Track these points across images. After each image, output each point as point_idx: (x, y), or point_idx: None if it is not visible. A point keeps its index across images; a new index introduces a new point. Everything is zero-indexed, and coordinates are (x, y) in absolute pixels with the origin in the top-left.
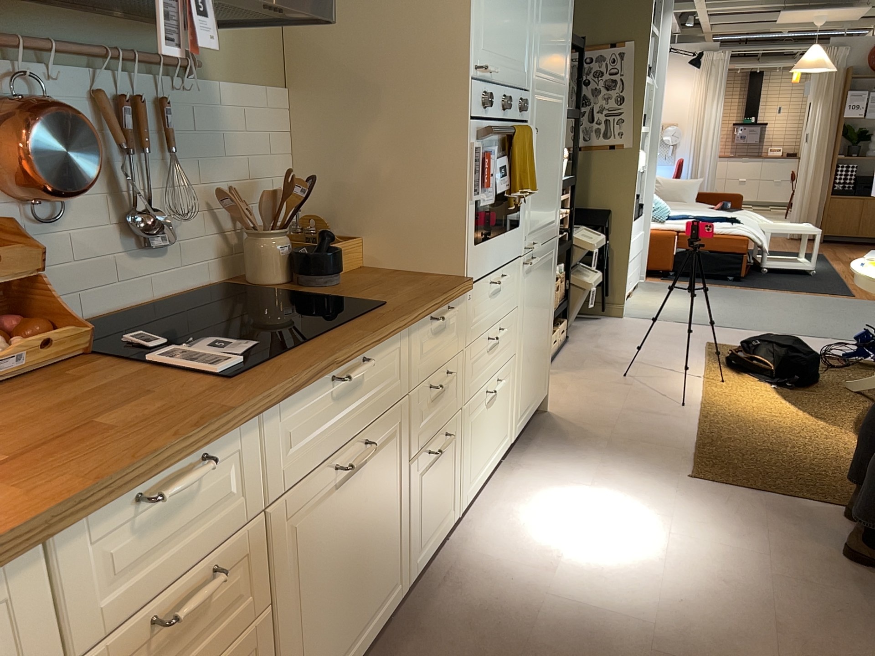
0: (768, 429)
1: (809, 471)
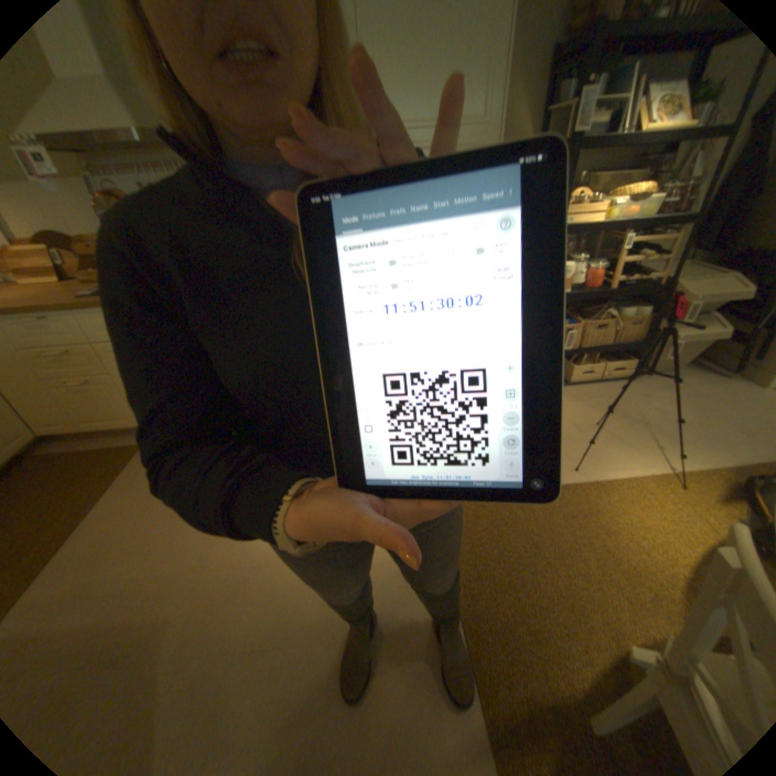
0: (591, 543)
1: (518, 585)
